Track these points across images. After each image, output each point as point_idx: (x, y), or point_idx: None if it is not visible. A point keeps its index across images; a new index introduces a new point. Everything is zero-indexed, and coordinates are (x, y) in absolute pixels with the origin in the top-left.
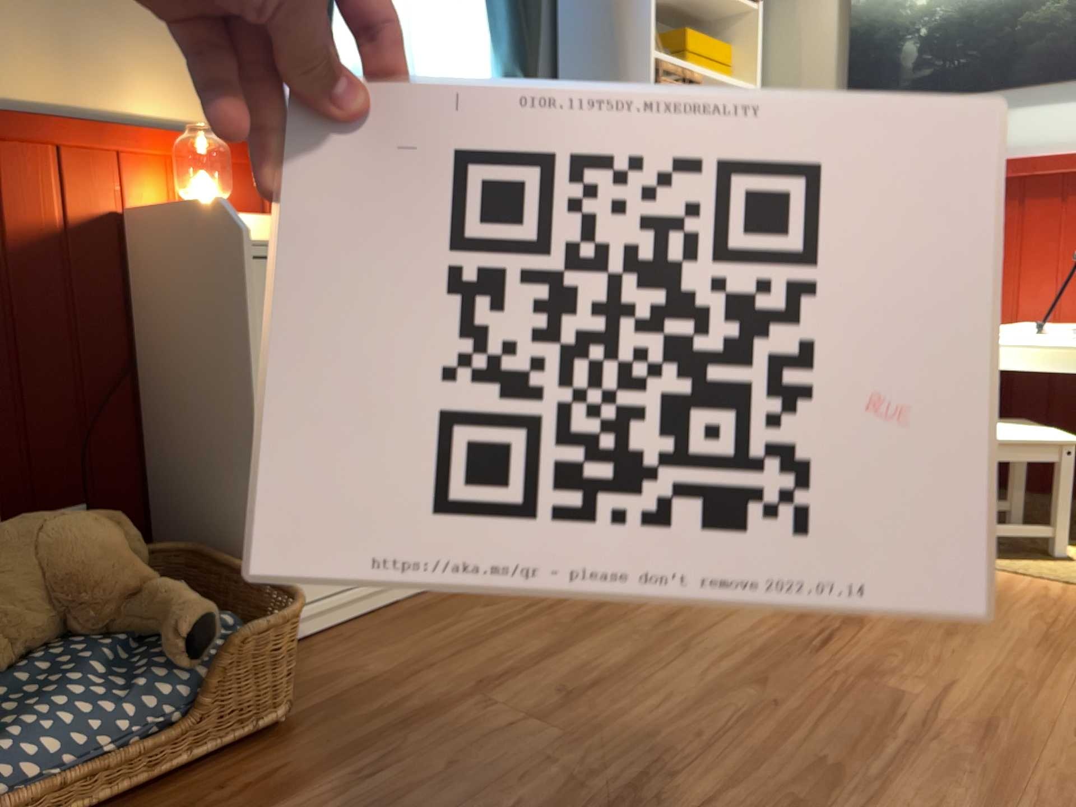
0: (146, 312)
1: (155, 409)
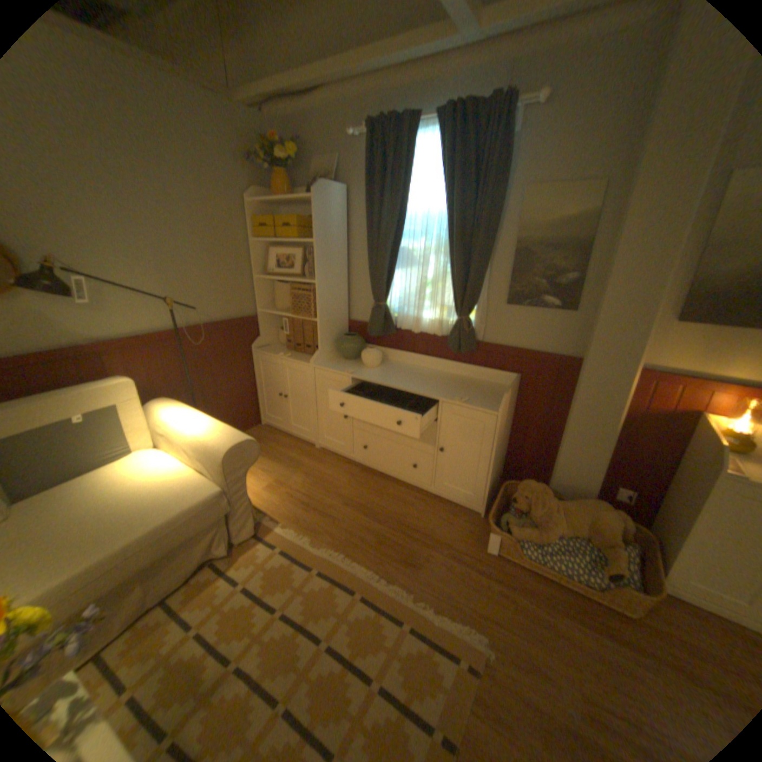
0: (690, 452)
1: (676, 483)
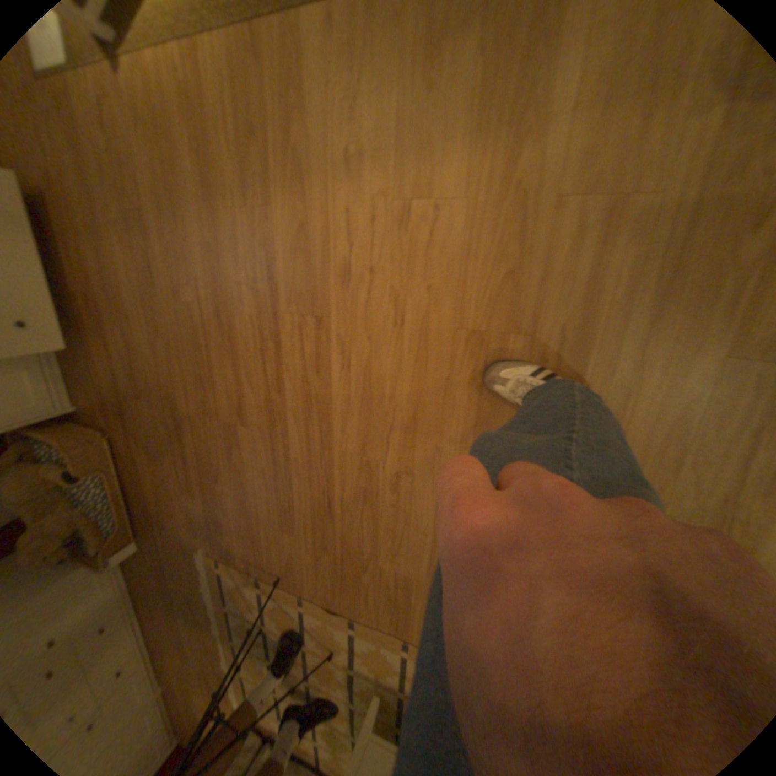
0: None
1: None
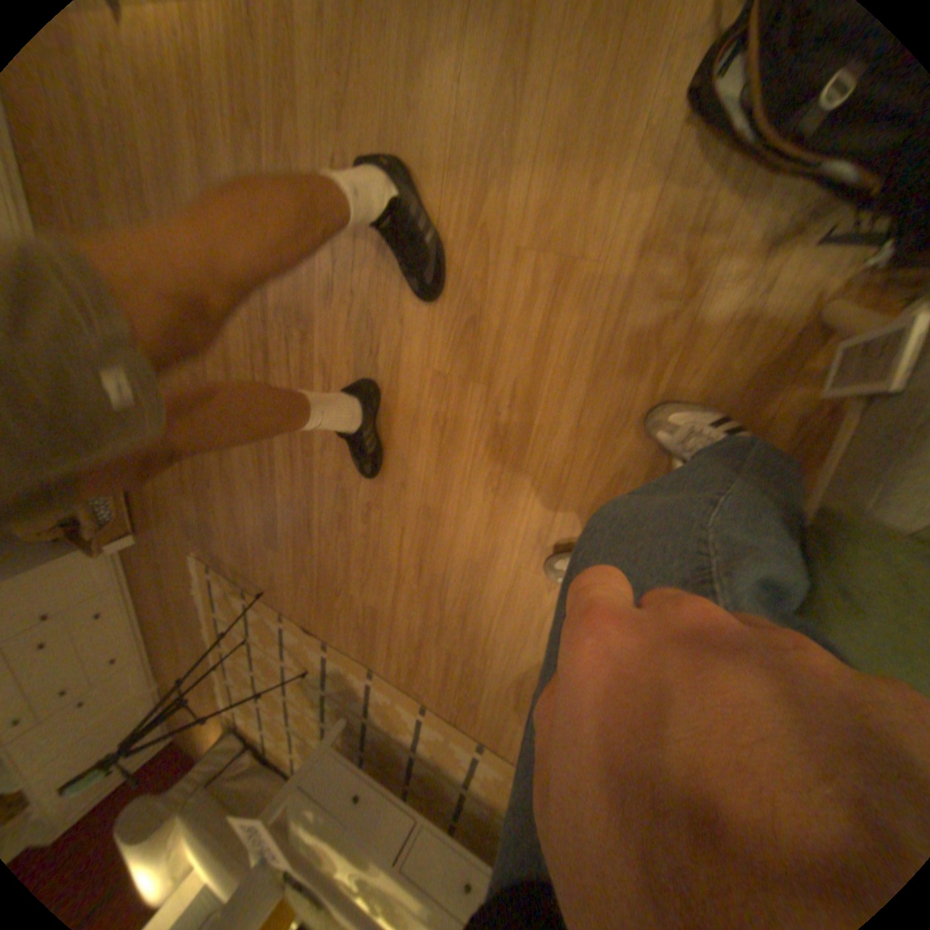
0: None
1: None
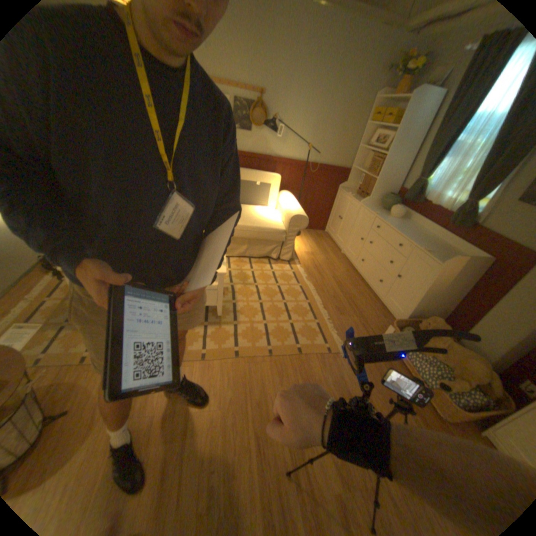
0: None
1: None
